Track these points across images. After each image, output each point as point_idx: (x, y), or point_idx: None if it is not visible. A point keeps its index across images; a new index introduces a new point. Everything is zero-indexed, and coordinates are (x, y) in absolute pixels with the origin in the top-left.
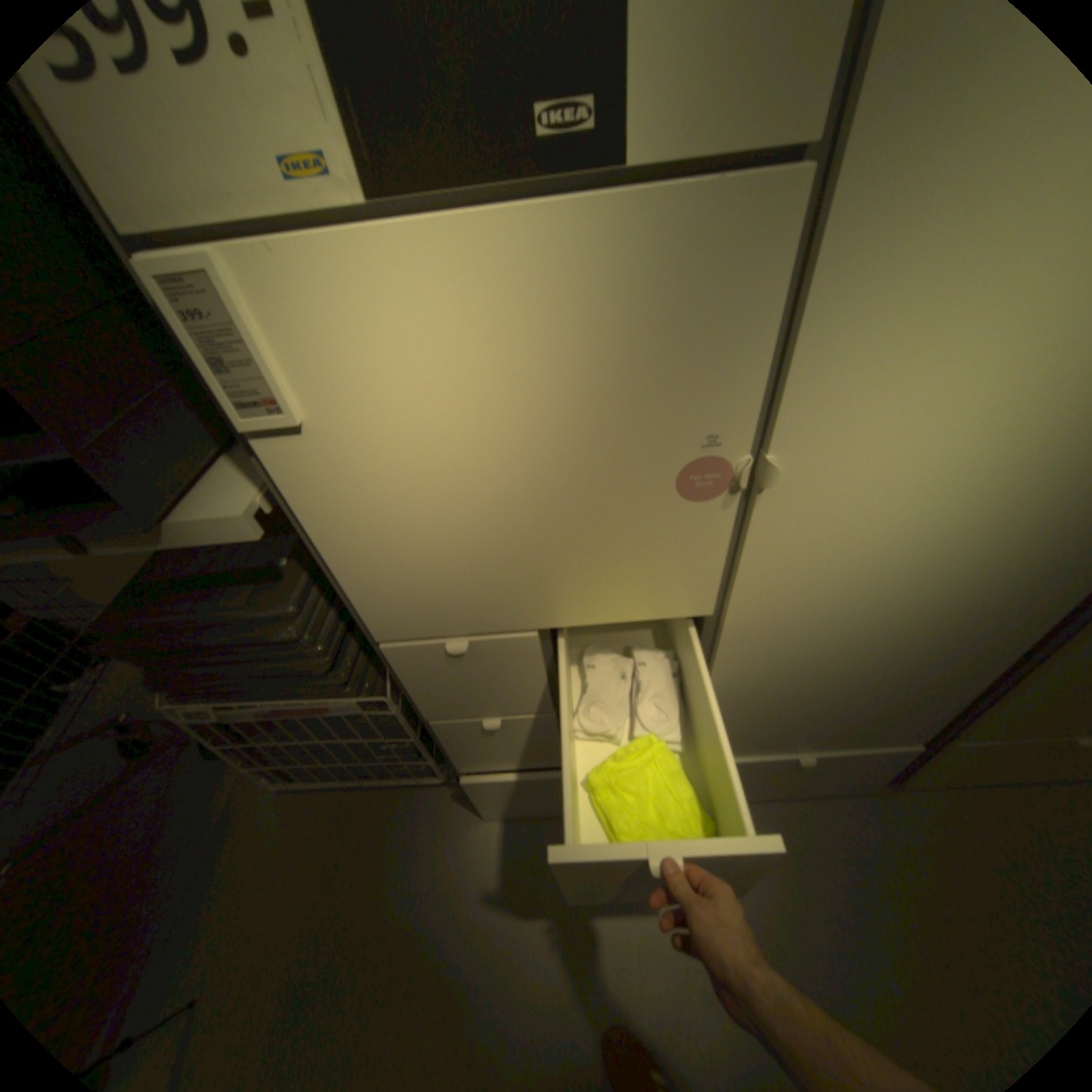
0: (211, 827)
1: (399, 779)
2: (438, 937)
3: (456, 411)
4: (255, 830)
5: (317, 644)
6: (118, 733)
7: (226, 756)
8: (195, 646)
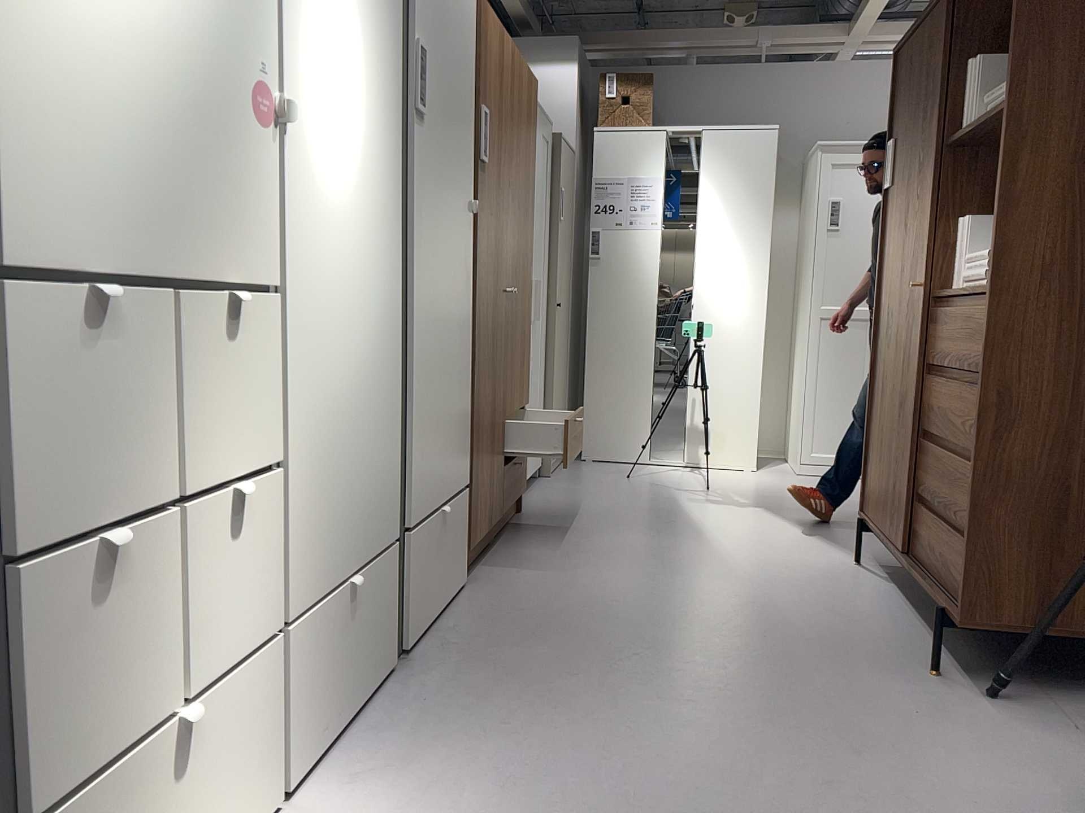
0: None
1: None
2: None
3: None
4: None
5: None
6: None
7: None
8: None
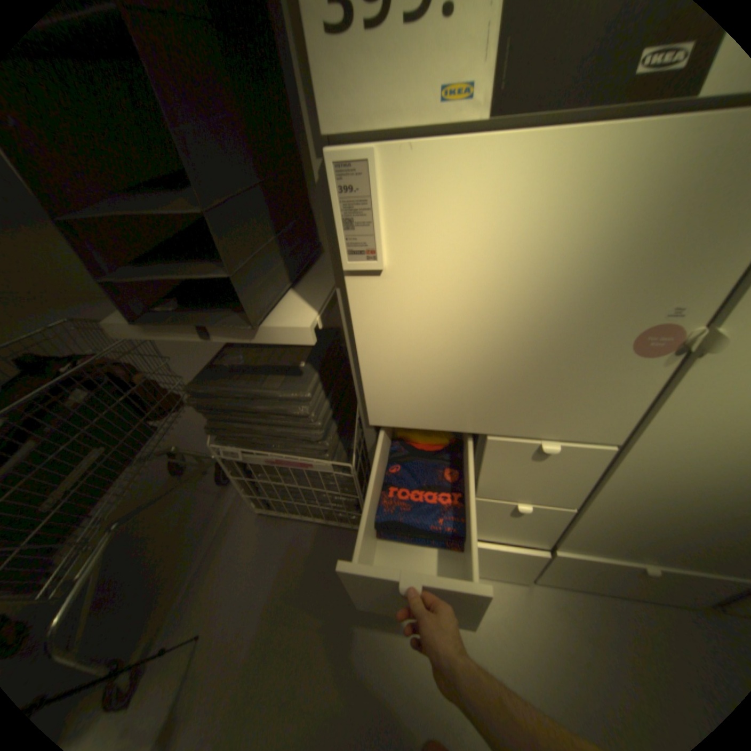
0: (216, 528)
1: (338, 522)
2: (355, 635)
3: (492, 270)
4: (242, 536)
5: (318, 420)
6: (166, 458)
7: (237, 484)
8: (244, 409)
